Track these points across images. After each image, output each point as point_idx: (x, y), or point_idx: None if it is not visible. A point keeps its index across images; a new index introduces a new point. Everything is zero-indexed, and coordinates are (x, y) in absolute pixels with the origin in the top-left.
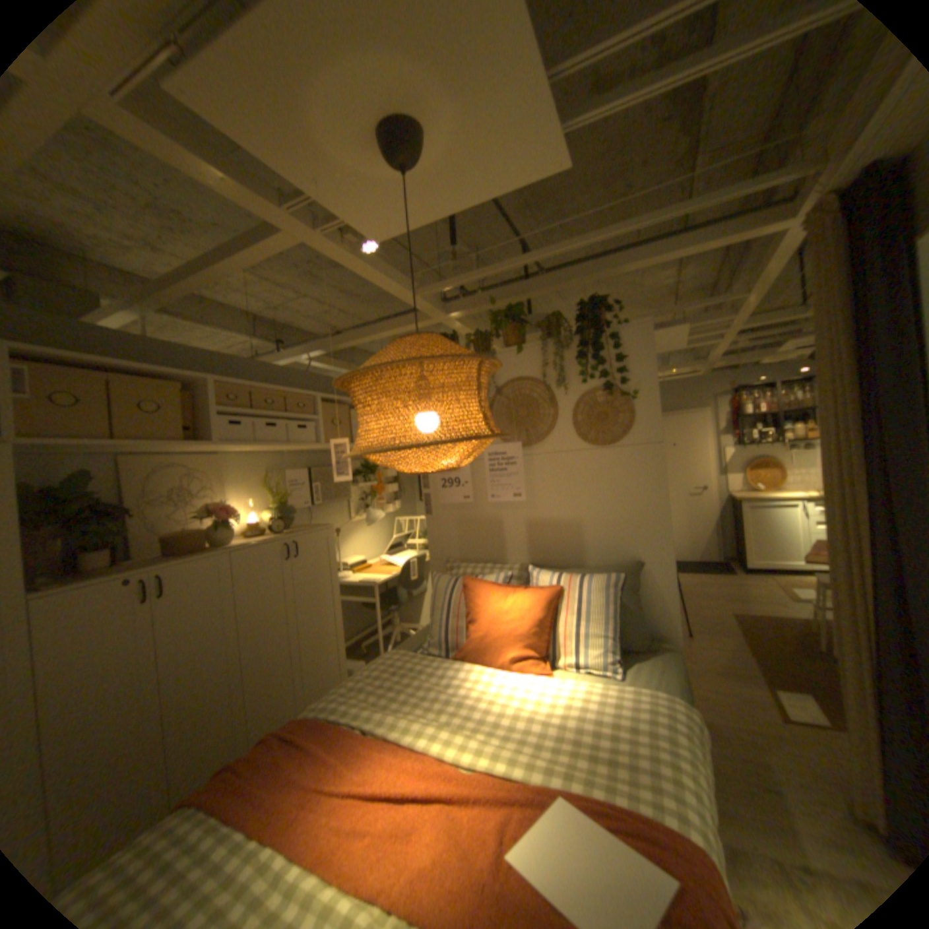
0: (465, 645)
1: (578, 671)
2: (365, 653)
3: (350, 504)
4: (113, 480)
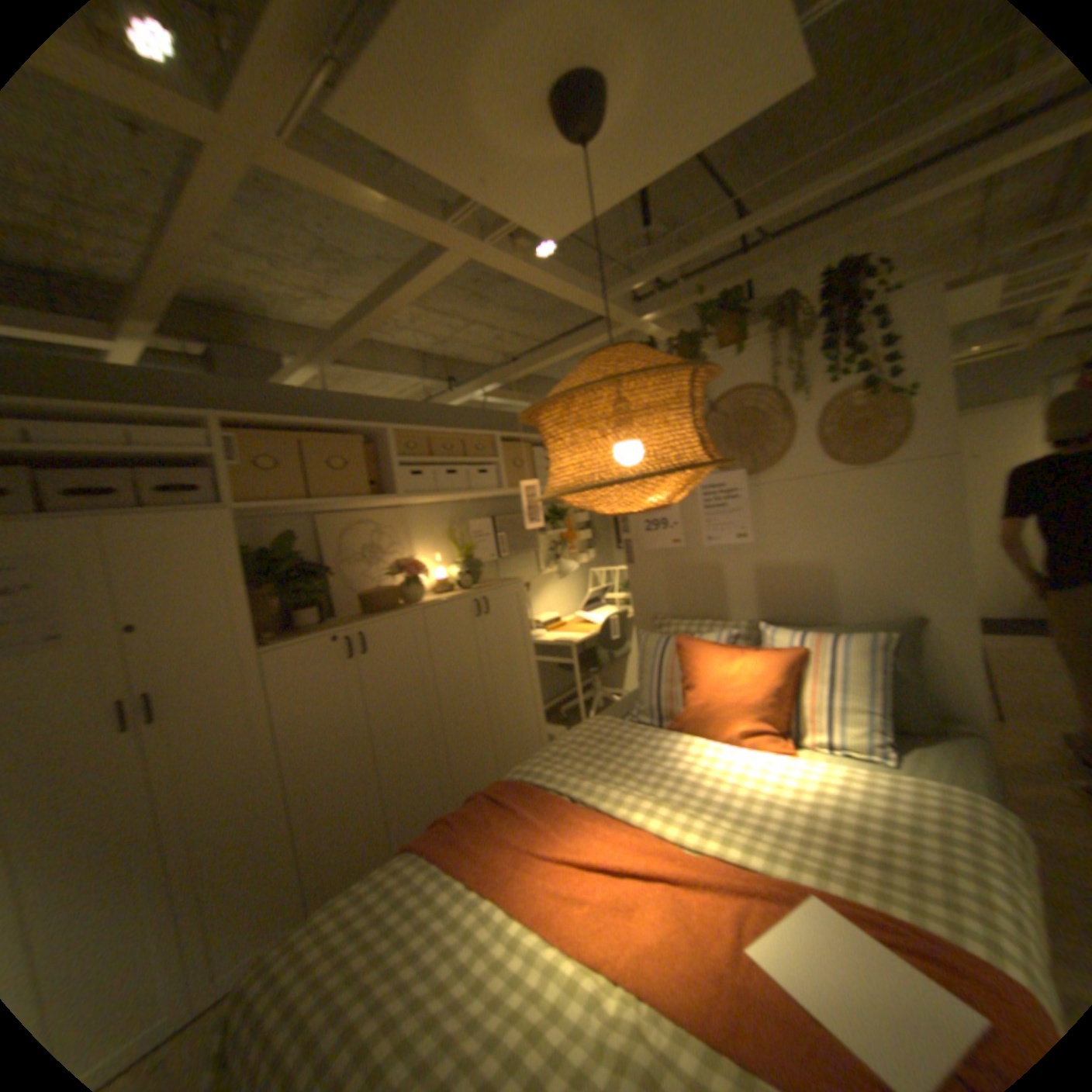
0: (683, 715)
1: (834, 753)
2: (566, 719)
3: (540, 555)
4: (315, 540)
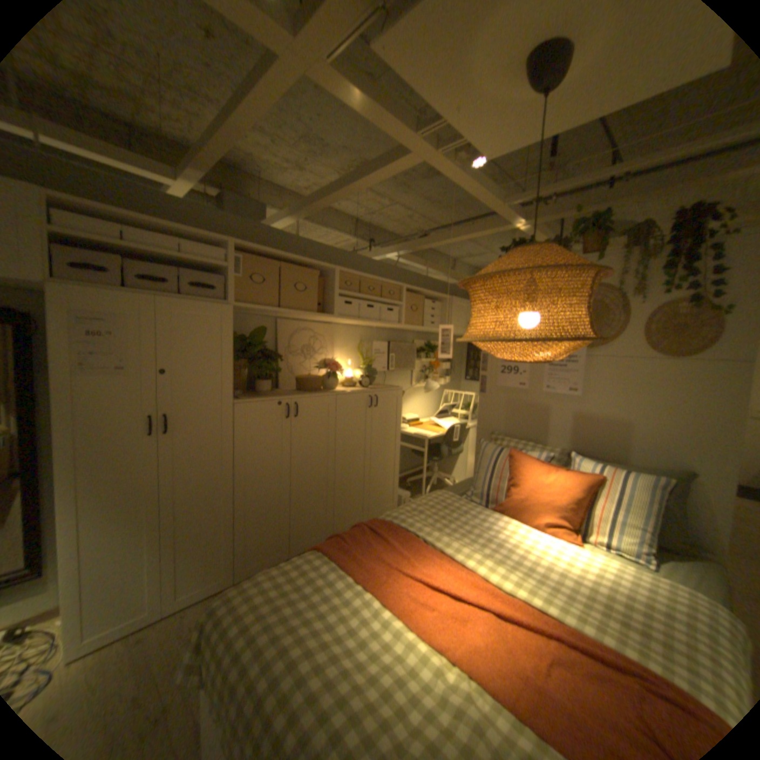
0: (504, 503)
1: (610, 552)
2: (409, 487)
3: (413, 374)
4: (273, 335)
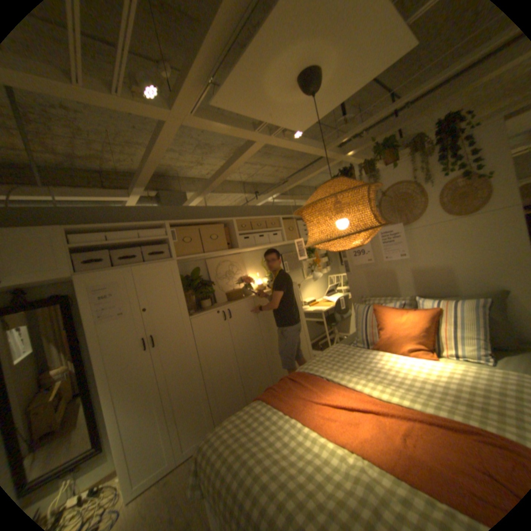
0: (378, 342)
1: (458, 359)
2: (321, 348)
3: (303, 271)
4: (205, 271)
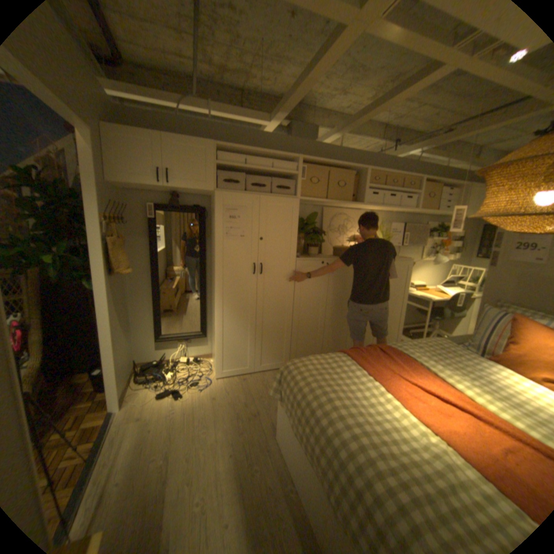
0: (502, 356)
1: None
2: (411, 337)
3: (424, 250)
4: (320, 219)
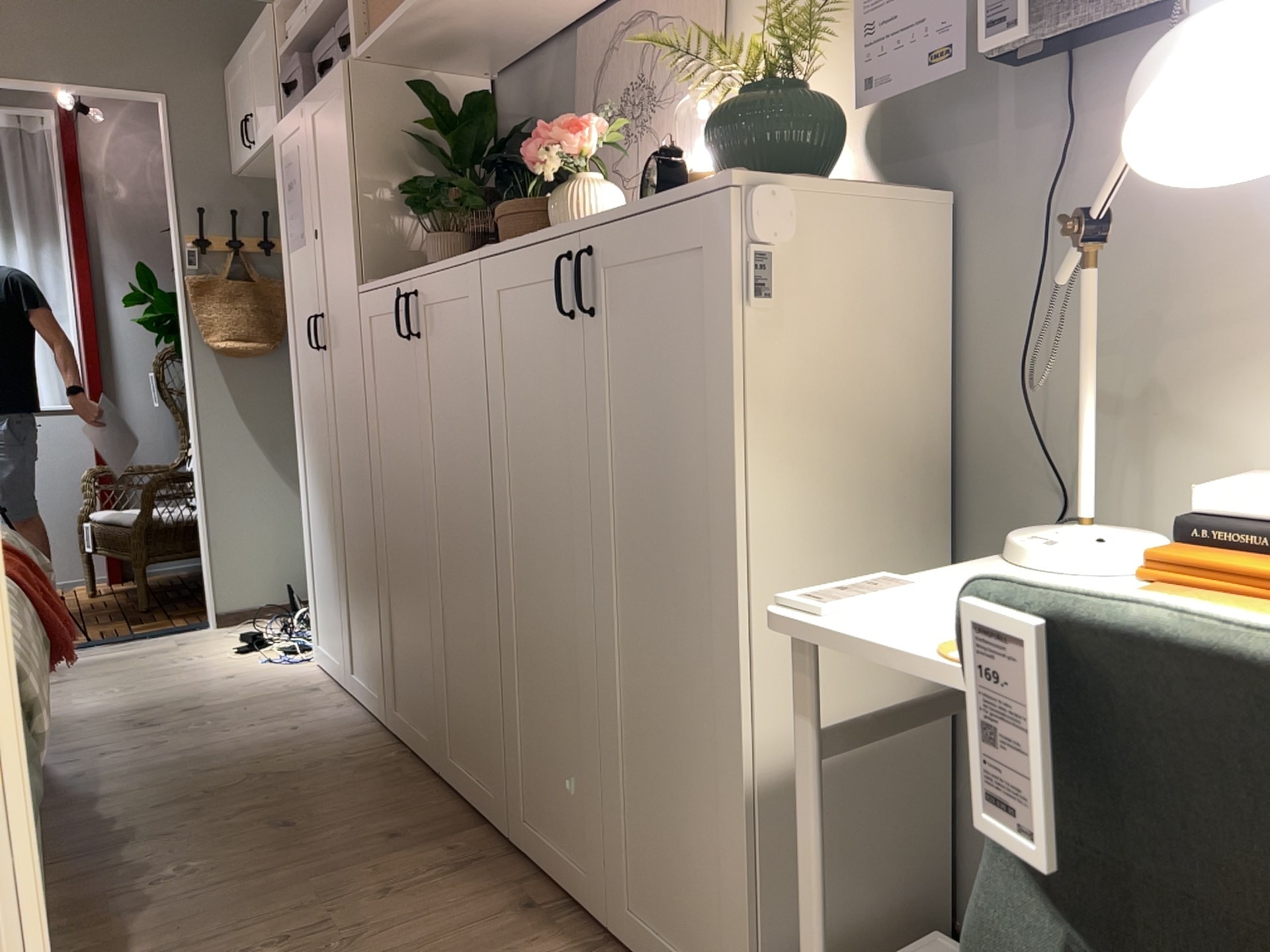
0: None
1: None
2: None
3: None
4: (581, 92)
